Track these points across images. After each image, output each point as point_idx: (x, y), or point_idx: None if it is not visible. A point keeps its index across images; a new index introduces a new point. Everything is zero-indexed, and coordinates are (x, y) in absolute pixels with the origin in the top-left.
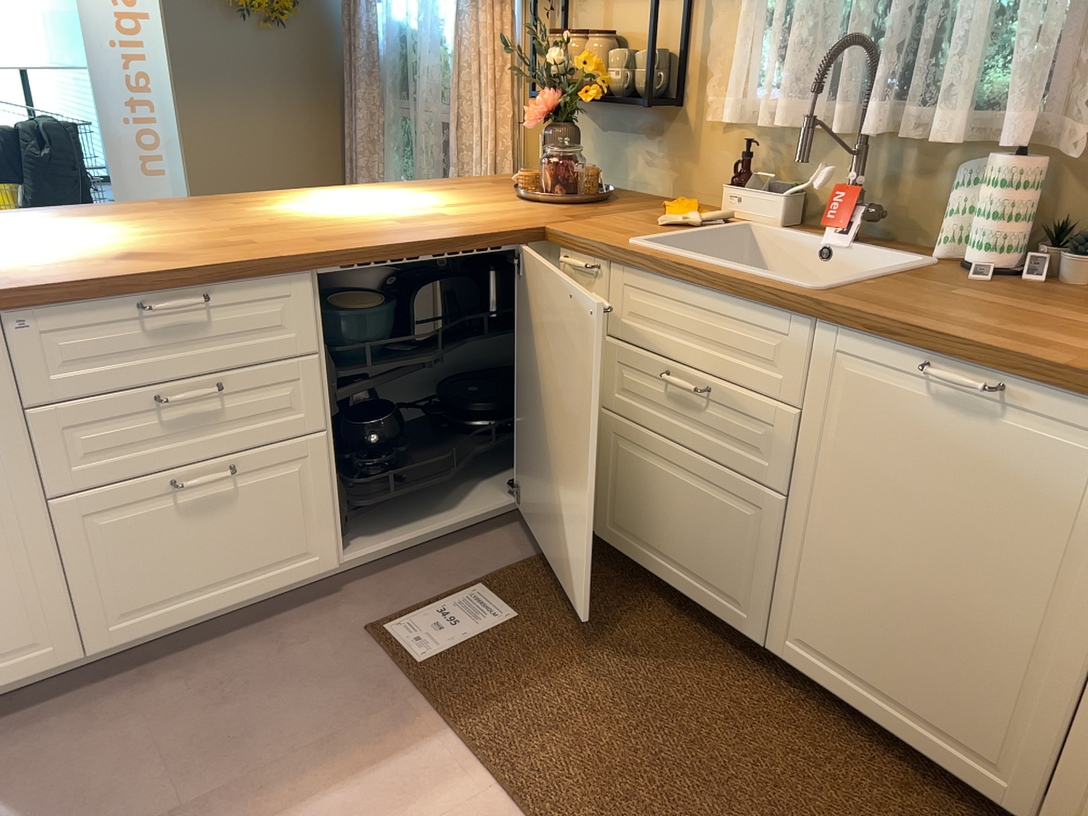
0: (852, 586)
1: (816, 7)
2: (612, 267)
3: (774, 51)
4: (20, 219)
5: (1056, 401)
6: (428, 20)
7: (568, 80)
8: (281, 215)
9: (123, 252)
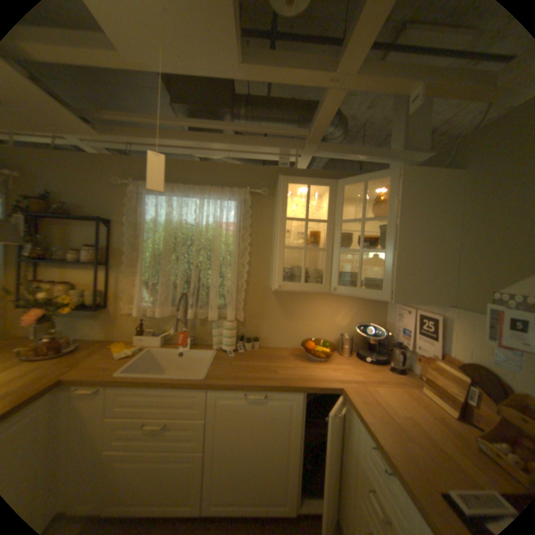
0: (232, 474)
1: (166, 282)
2: (105, 390)
3: (147, 291)
4: None
5: (279, 395)
6: None
7: (48, 303)
8: None
9: None
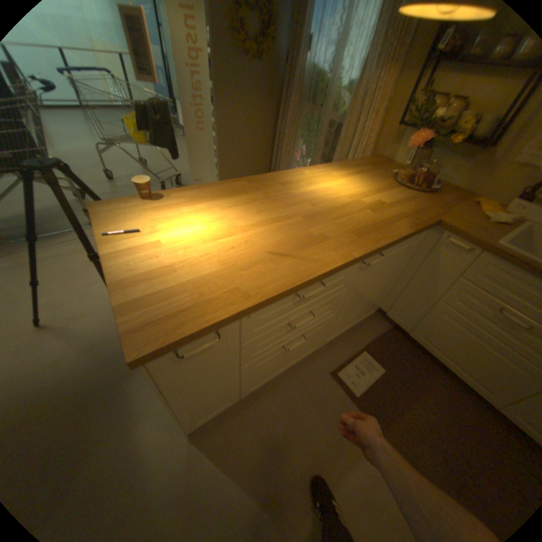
0: None
1: None
2: (486, 253)
3: None
4: (193, 198)
5: None
6: (341, 66)
7: (443, 124)
8: (312, 199)
9: (271, 247)
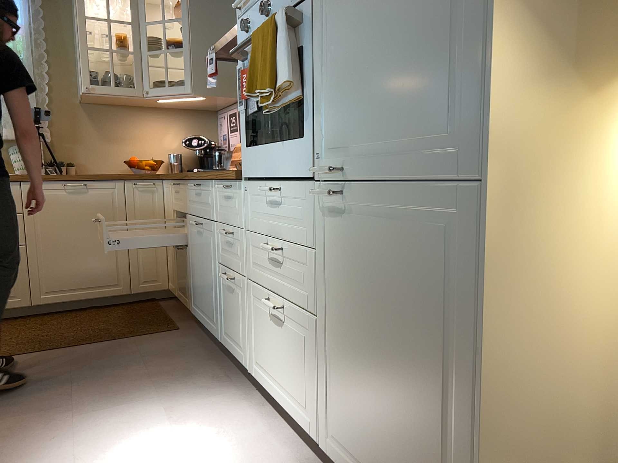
0: (60, 261)
1: None
2: None
3: None
4: None
5: (98, 183)
6: None
7: None
8: None
9: None
